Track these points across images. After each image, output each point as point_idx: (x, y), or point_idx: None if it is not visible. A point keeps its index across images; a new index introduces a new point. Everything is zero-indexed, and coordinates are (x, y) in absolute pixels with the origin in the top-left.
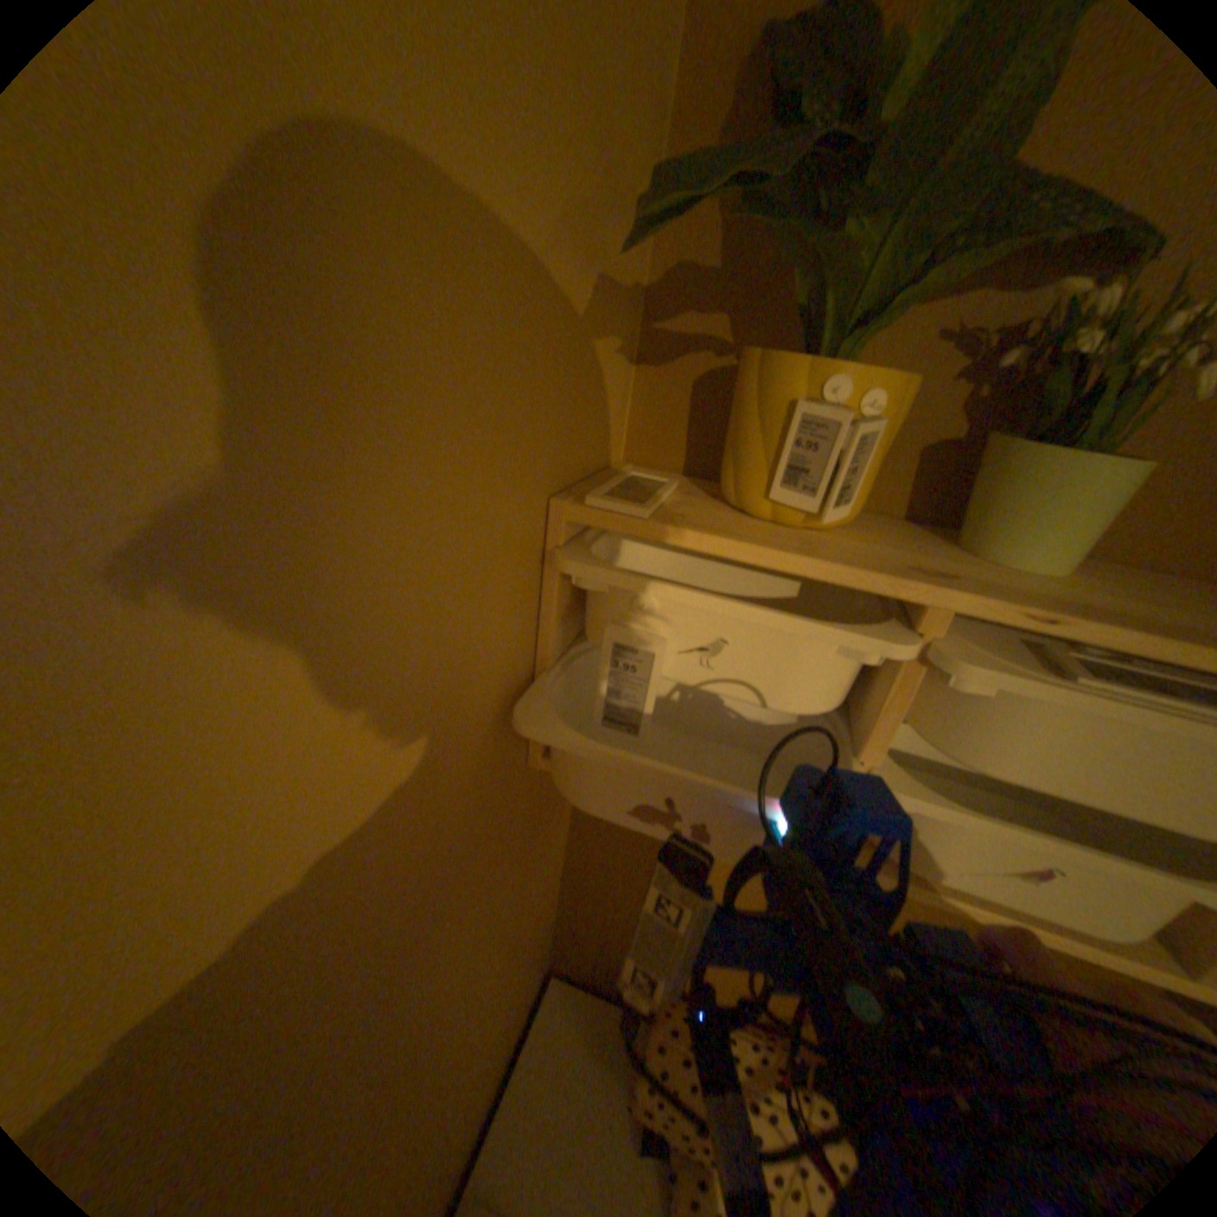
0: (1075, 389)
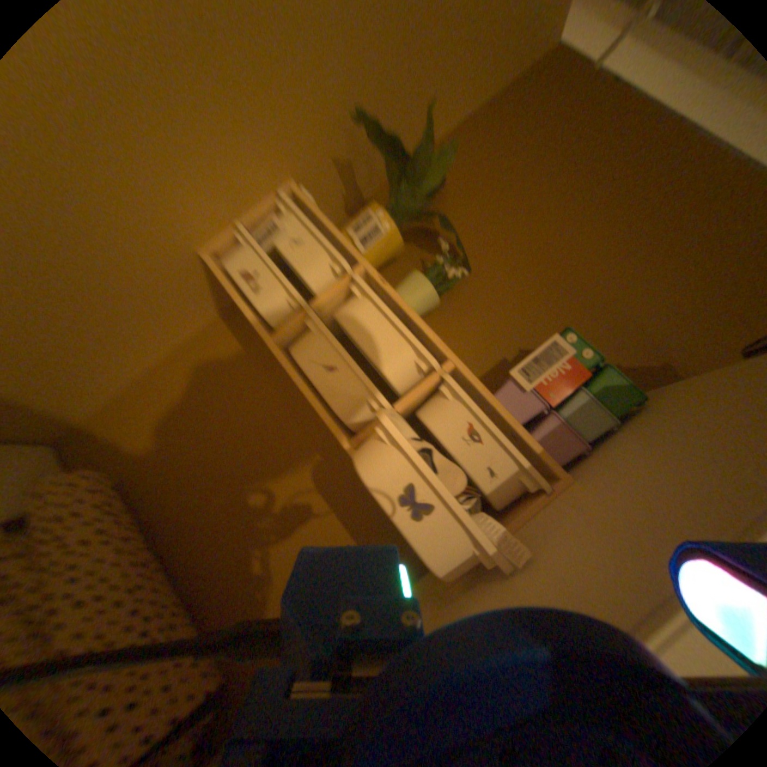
0: (429, 275)
